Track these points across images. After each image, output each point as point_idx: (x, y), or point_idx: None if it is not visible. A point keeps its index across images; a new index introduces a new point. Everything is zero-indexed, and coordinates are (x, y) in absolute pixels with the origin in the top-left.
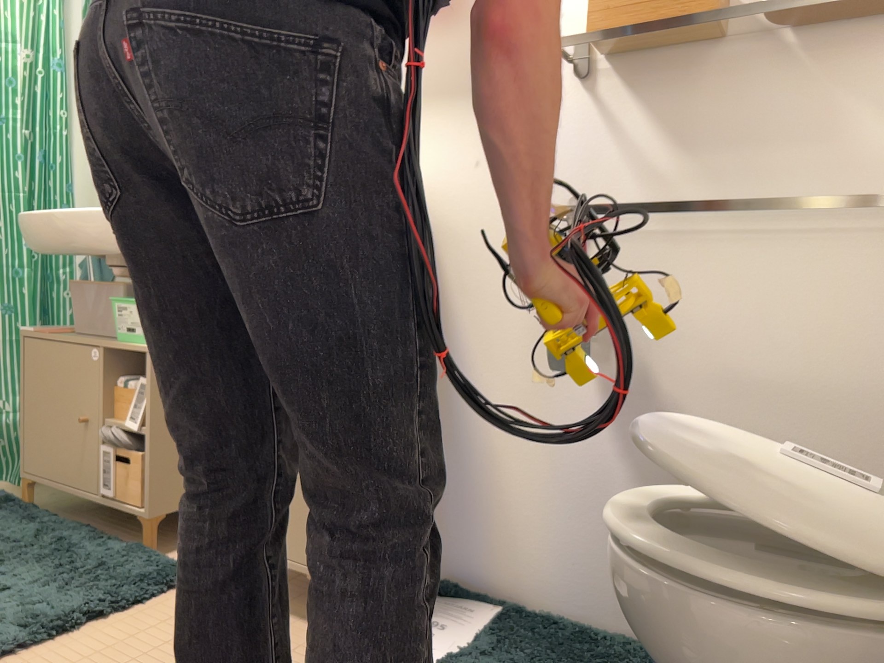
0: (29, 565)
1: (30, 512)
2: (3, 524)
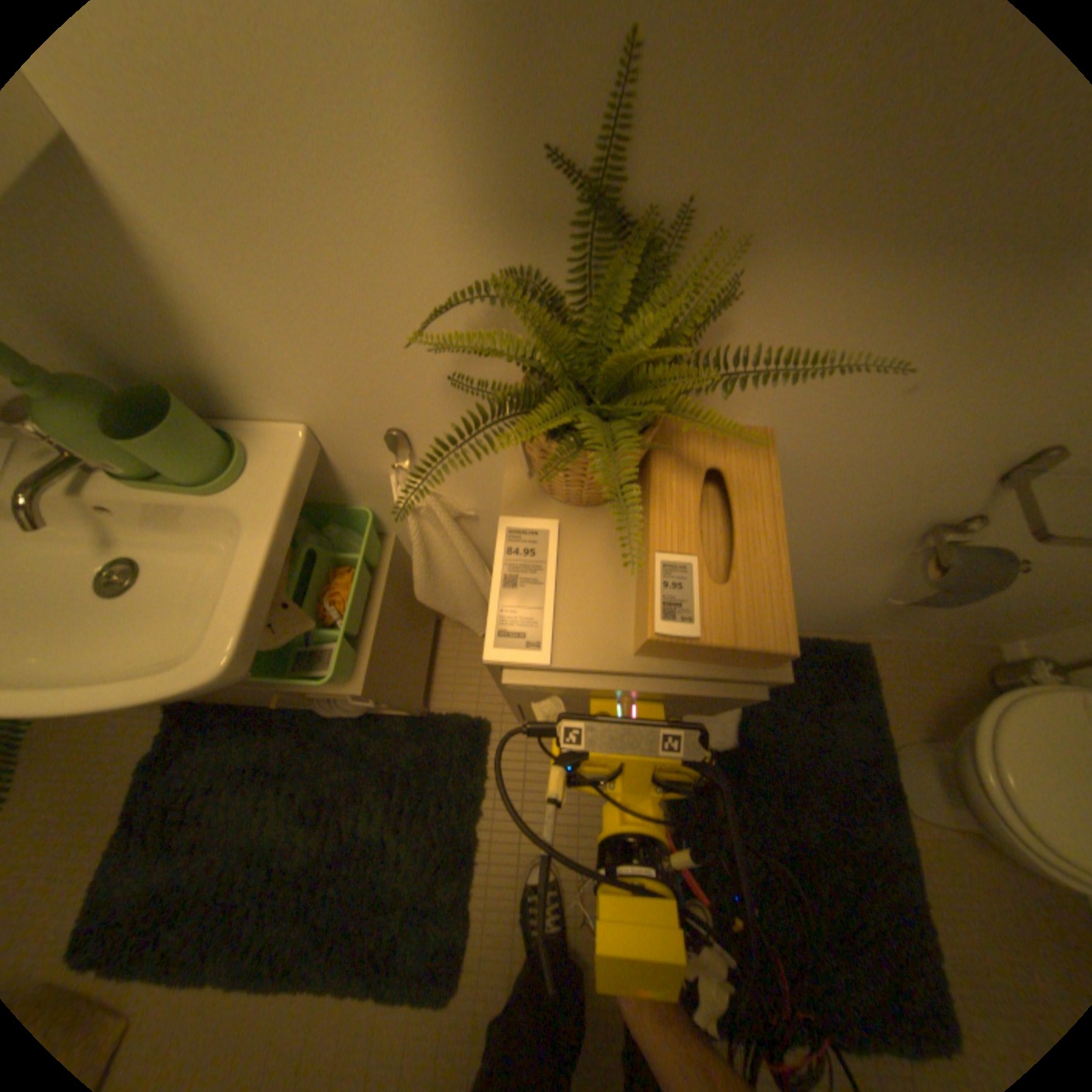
0: (358, 814)
1: (247, 729)
2: (250, 767)
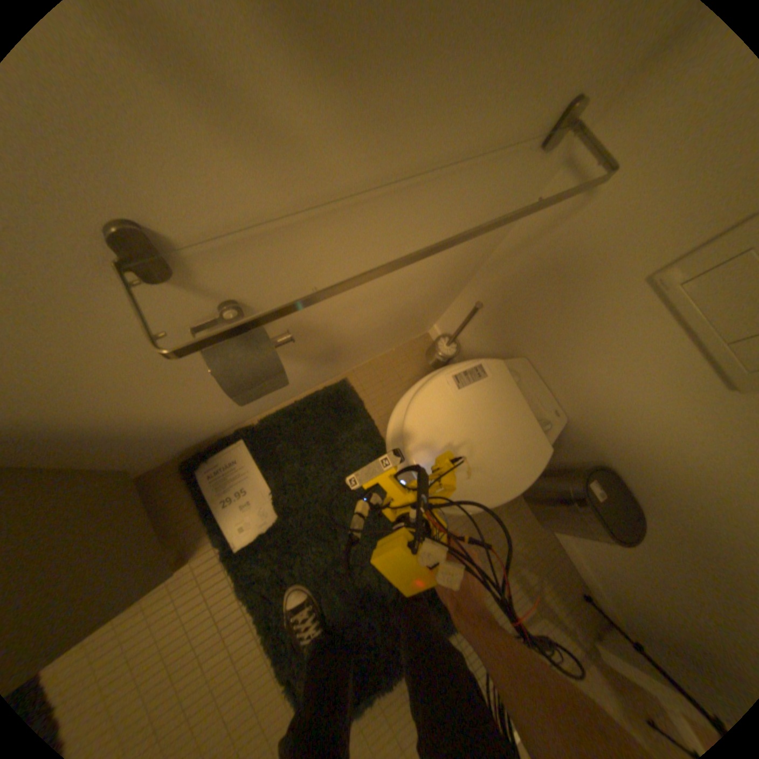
0: None
1: None
2: None
